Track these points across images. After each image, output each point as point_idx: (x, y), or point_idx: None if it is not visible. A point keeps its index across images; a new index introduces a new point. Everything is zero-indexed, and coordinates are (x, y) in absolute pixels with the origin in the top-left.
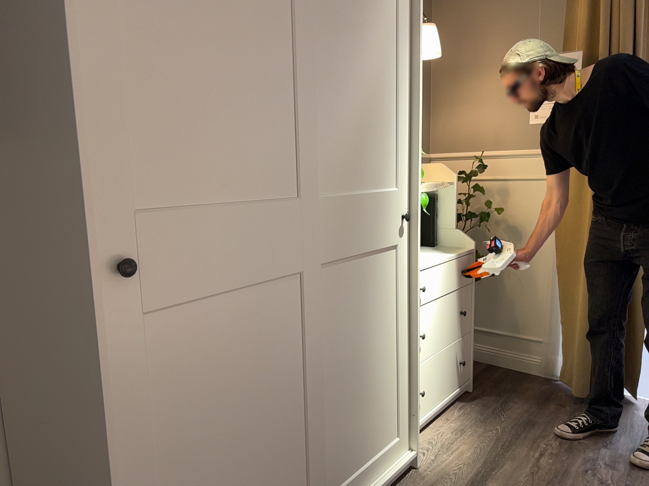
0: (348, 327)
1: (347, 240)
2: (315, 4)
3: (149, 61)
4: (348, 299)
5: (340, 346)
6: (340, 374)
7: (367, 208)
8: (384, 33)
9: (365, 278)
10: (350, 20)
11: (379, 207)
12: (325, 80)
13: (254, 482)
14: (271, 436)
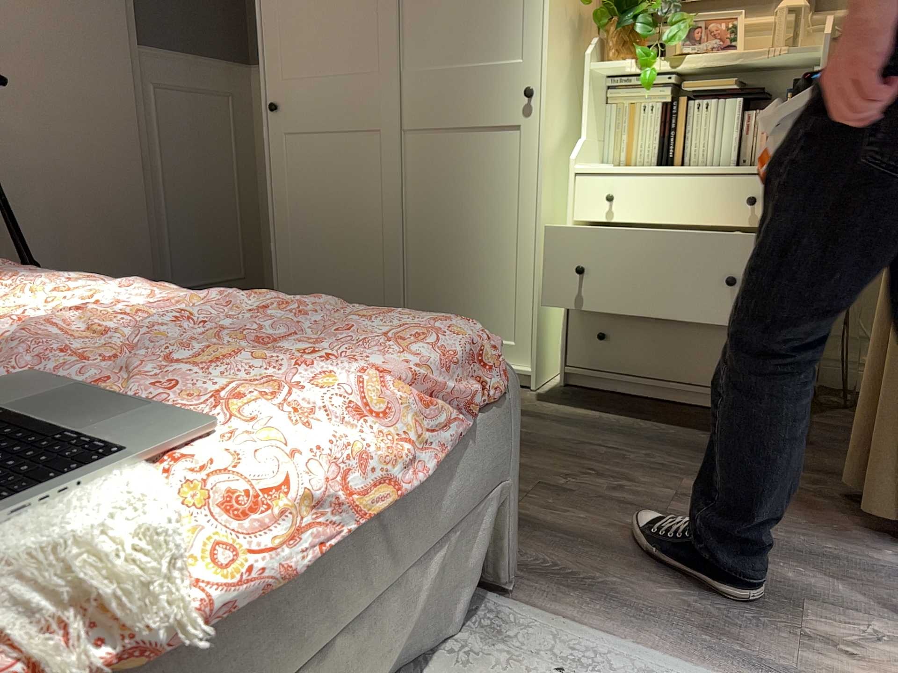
0: (441, 201)
1: (438, 112)
2: None
3: None
4: (441, 172)
5: (430, 215)
6: (430, 243)
7: (469, 79)
8: None
9: (468, 158)
10: None
11: (491, 78)
12: None
13: (334, 276)
14: (347, 251)
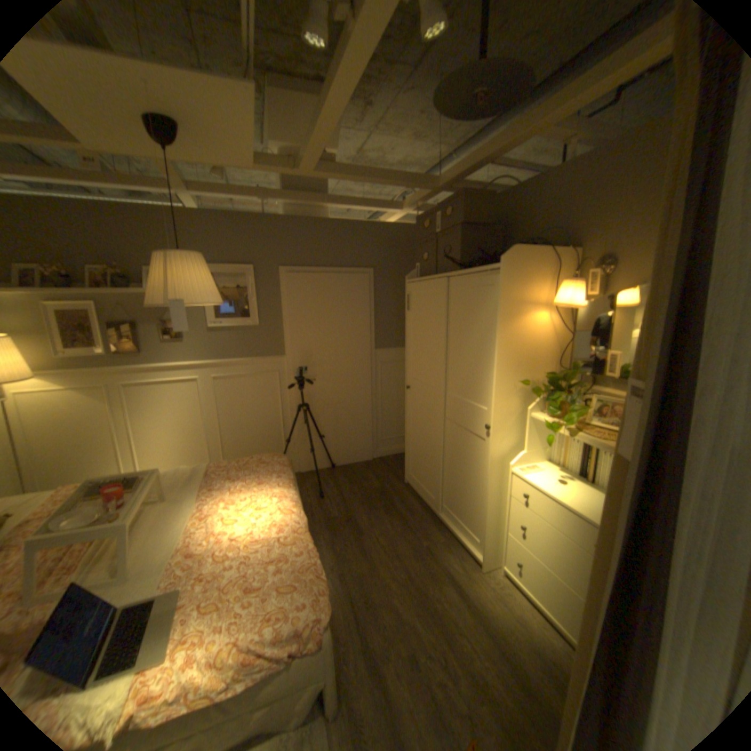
0: (457, 456)
1: (457, 416)
2: (449, 314)
3: (410, 341)
4: (457, 443)
5: (453, 460)
6: (452, 472)
7: (468, 407)
8: (486, 315)
9: (467, 442)
10: (465, 314)
11: (476, 411)
12: (453, 343)
13: (421, 465)
14: (425, 458)
